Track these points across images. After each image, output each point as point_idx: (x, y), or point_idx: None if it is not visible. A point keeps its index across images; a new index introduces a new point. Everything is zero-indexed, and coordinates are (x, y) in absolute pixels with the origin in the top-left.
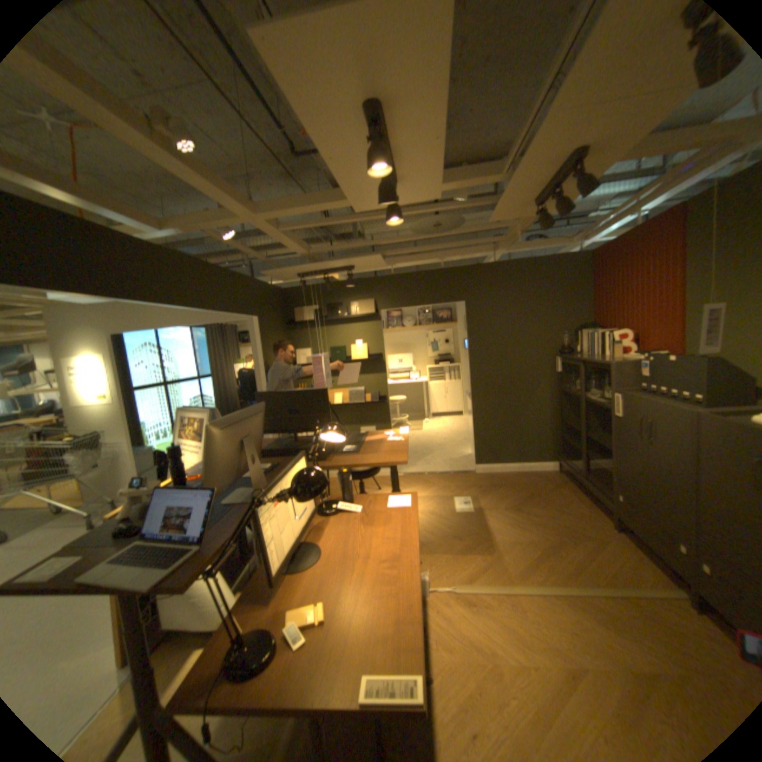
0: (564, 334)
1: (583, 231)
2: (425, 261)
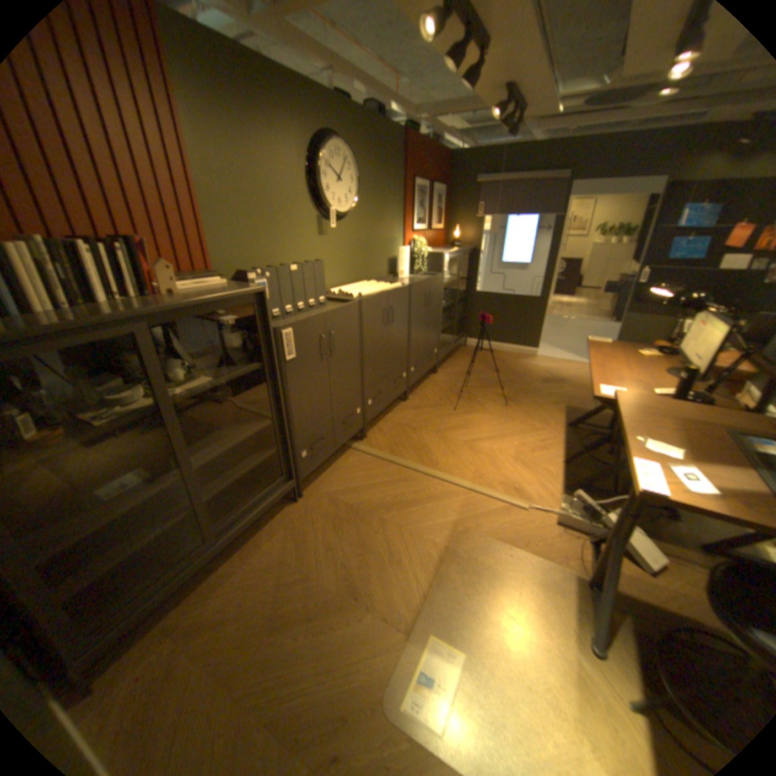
0: None
1: None
2: None
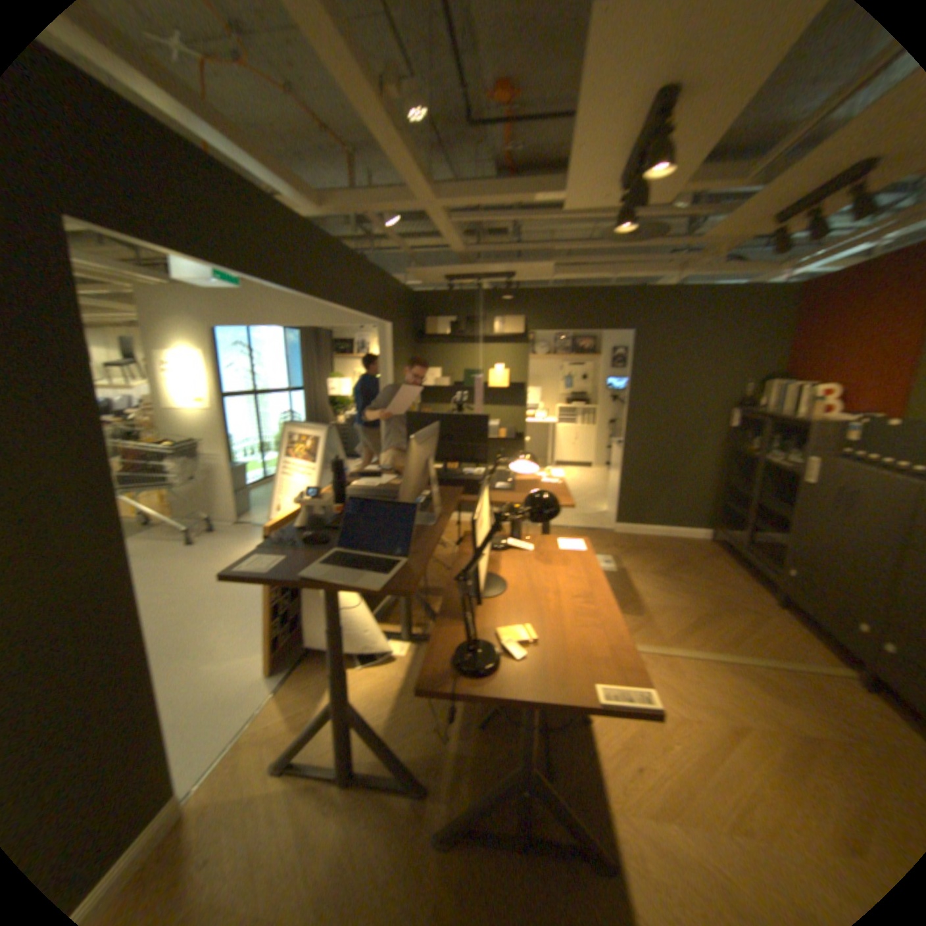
0: (748, 382)
1: (795, 255)
2: (593, 274)
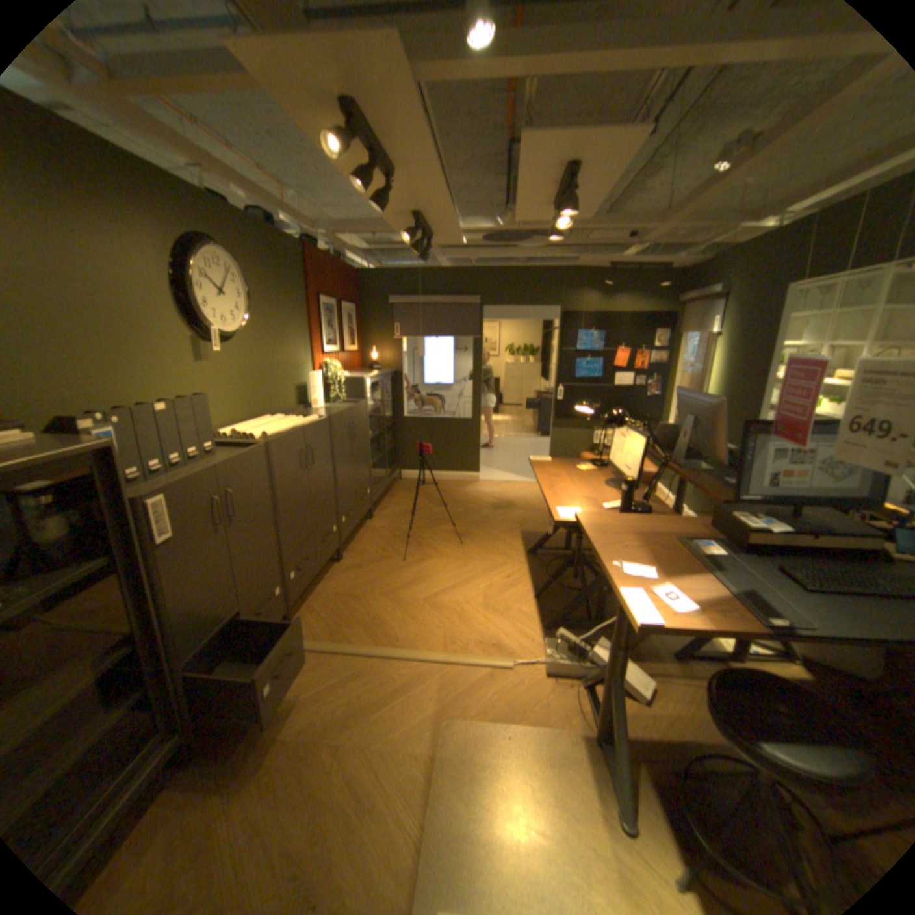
0: None
1: None
2: None
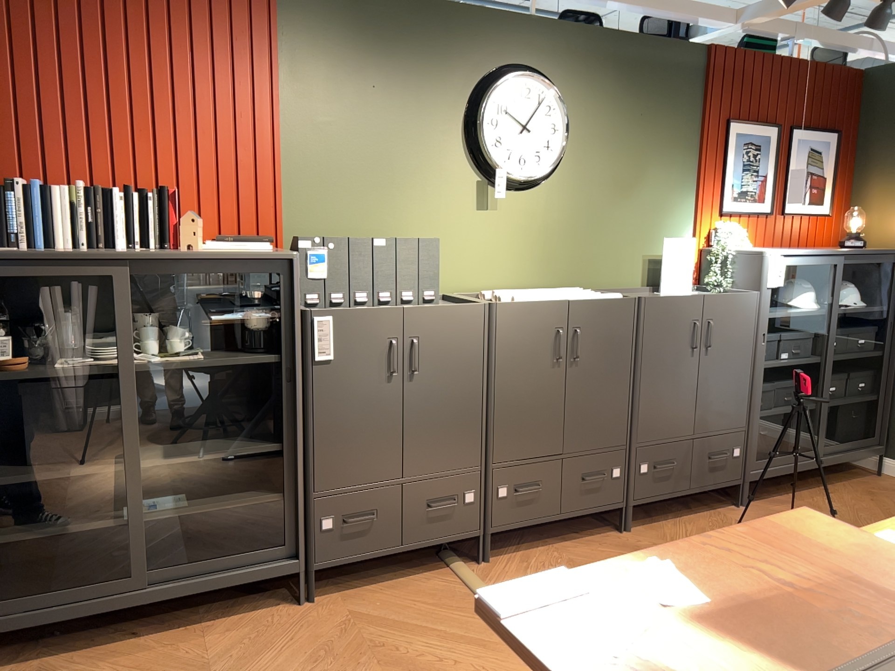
0: None
1: None
2: None
